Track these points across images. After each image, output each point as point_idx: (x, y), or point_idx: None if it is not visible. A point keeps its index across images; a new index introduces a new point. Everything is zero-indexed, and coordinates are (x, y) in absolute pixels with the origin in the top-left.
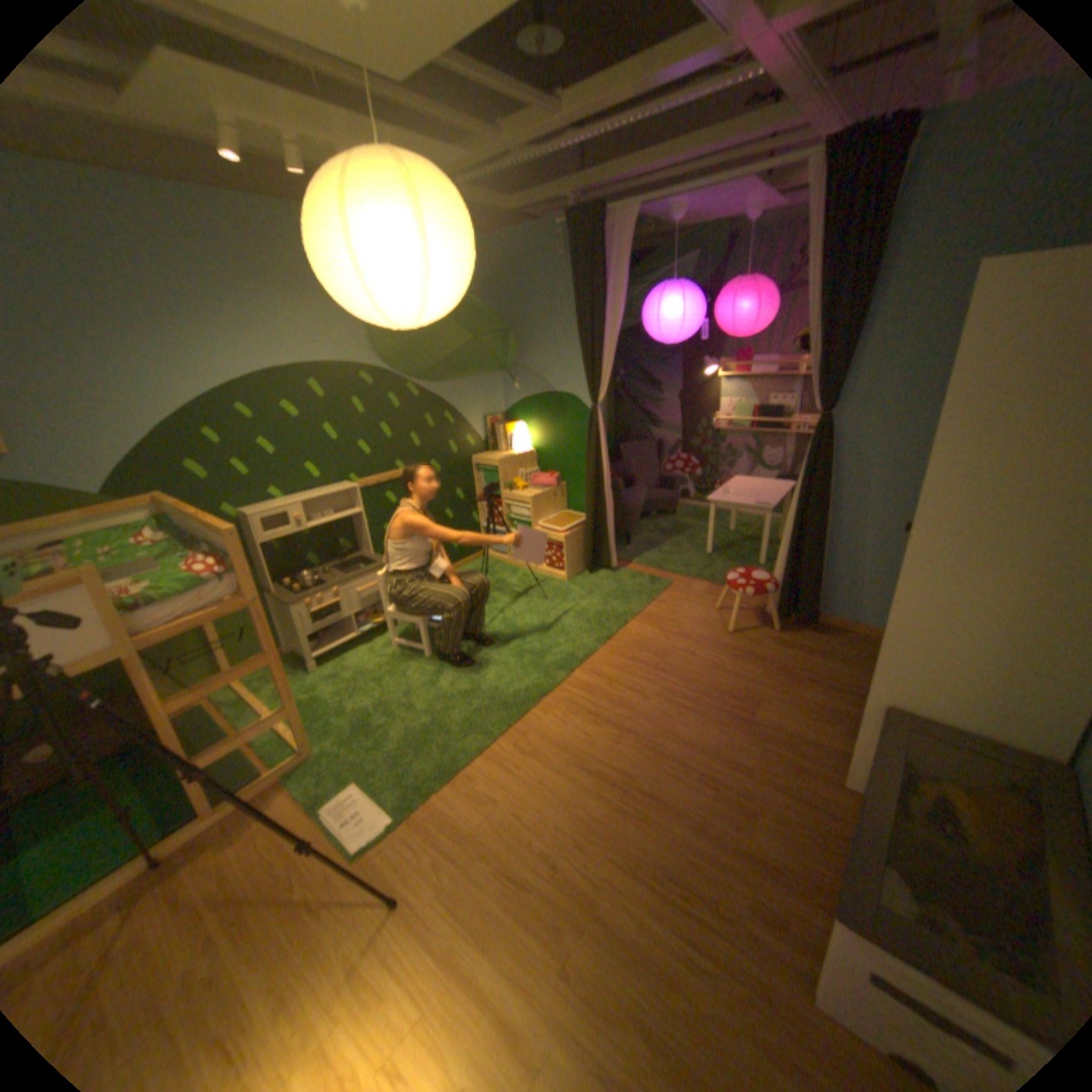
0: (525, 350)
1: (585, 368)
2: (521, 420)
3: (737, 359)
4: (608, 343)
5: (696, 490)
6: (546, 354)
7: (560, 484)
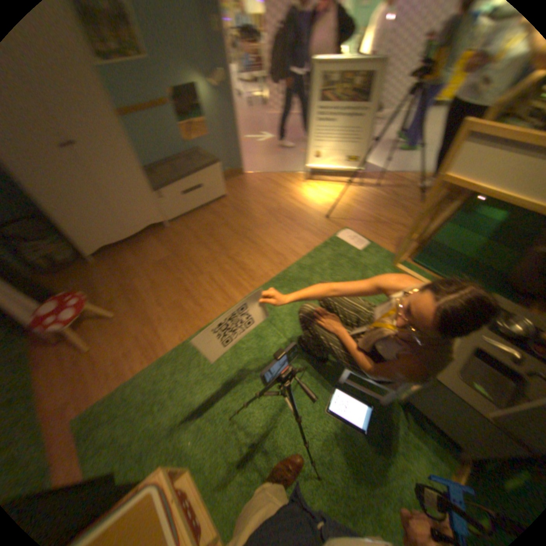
0: None
1: None
2: None
3: None
4: None
5: None
6: None
7: None
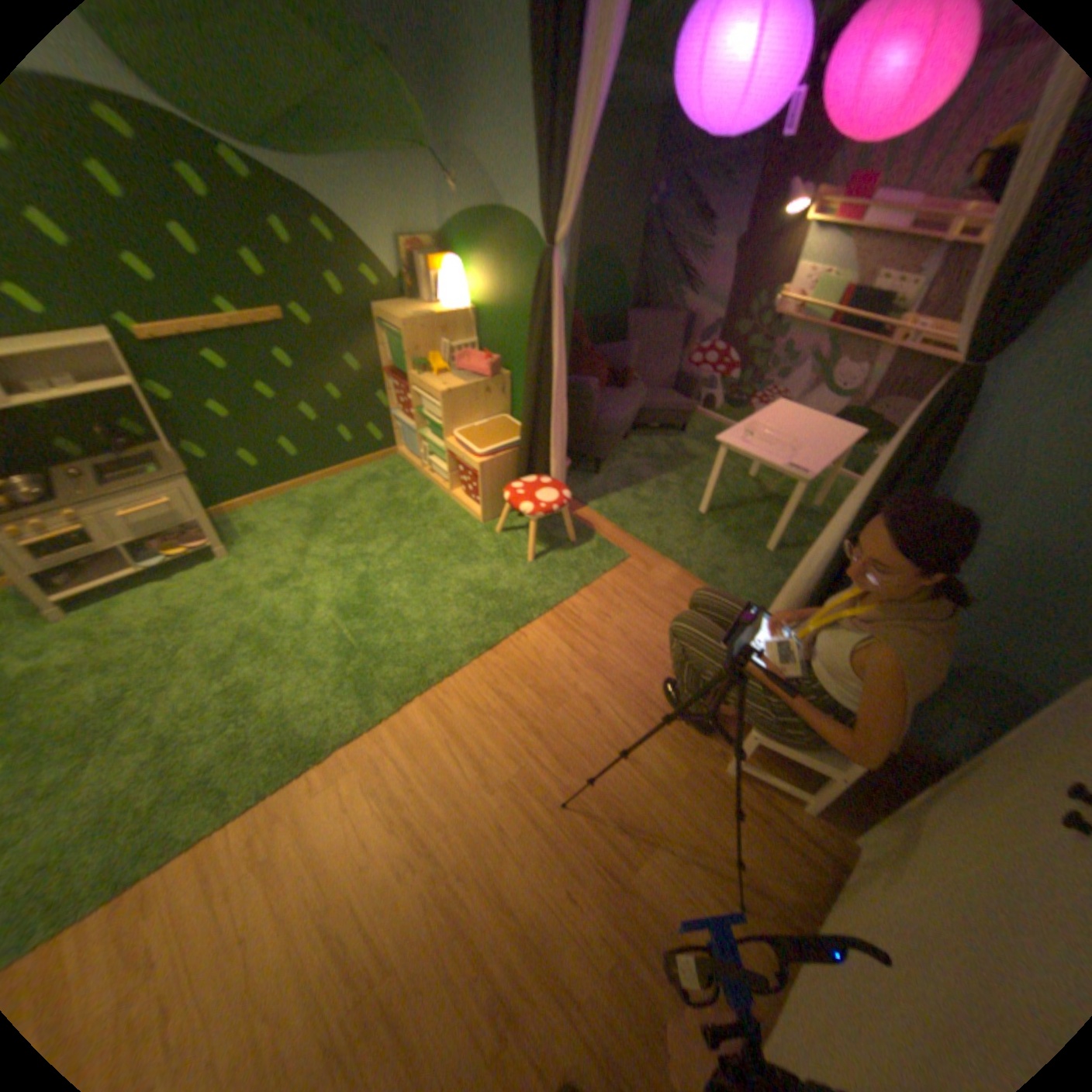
0: (465, 109)
1: (541, 162)
2: (459, 250)
3: (851, 189)
4: (589, 110)
5: (726, 399)
6: (495, 123)
7: (504, 372)
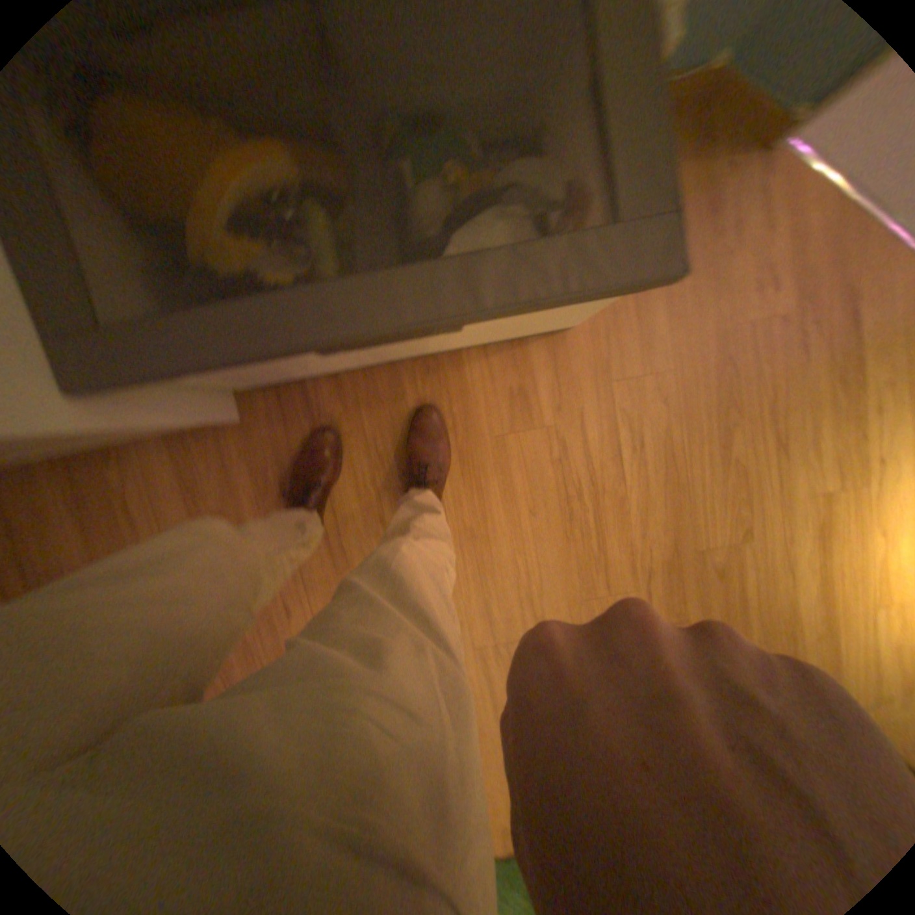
0: None
1: None
2: None
3: None
4: None
5: None
6: None
7: None
